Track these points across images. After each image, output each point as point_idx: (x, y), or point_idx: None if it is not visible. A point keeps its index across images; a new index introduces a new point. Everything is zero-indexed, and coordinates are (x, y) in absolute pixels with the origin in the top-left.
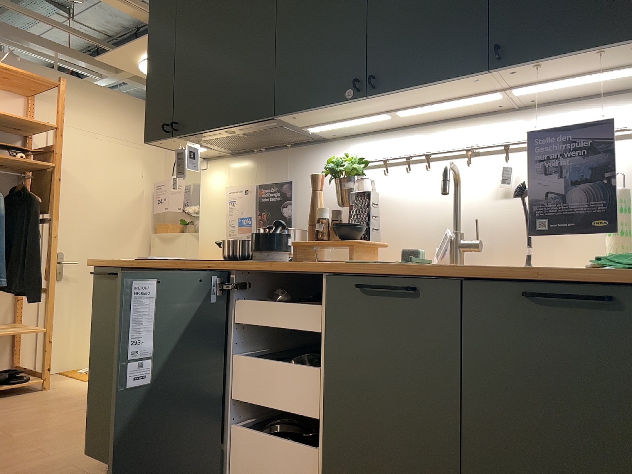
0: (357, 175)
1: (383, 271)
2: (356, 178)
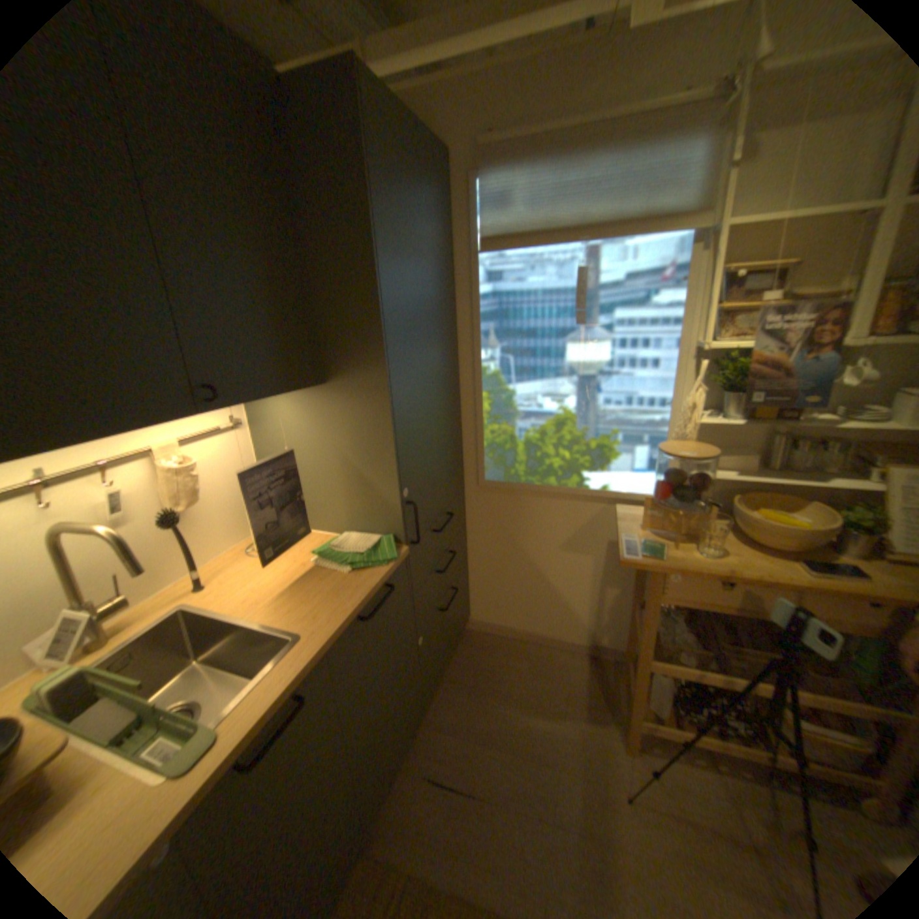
0: None
1: (252, 722)
2: None
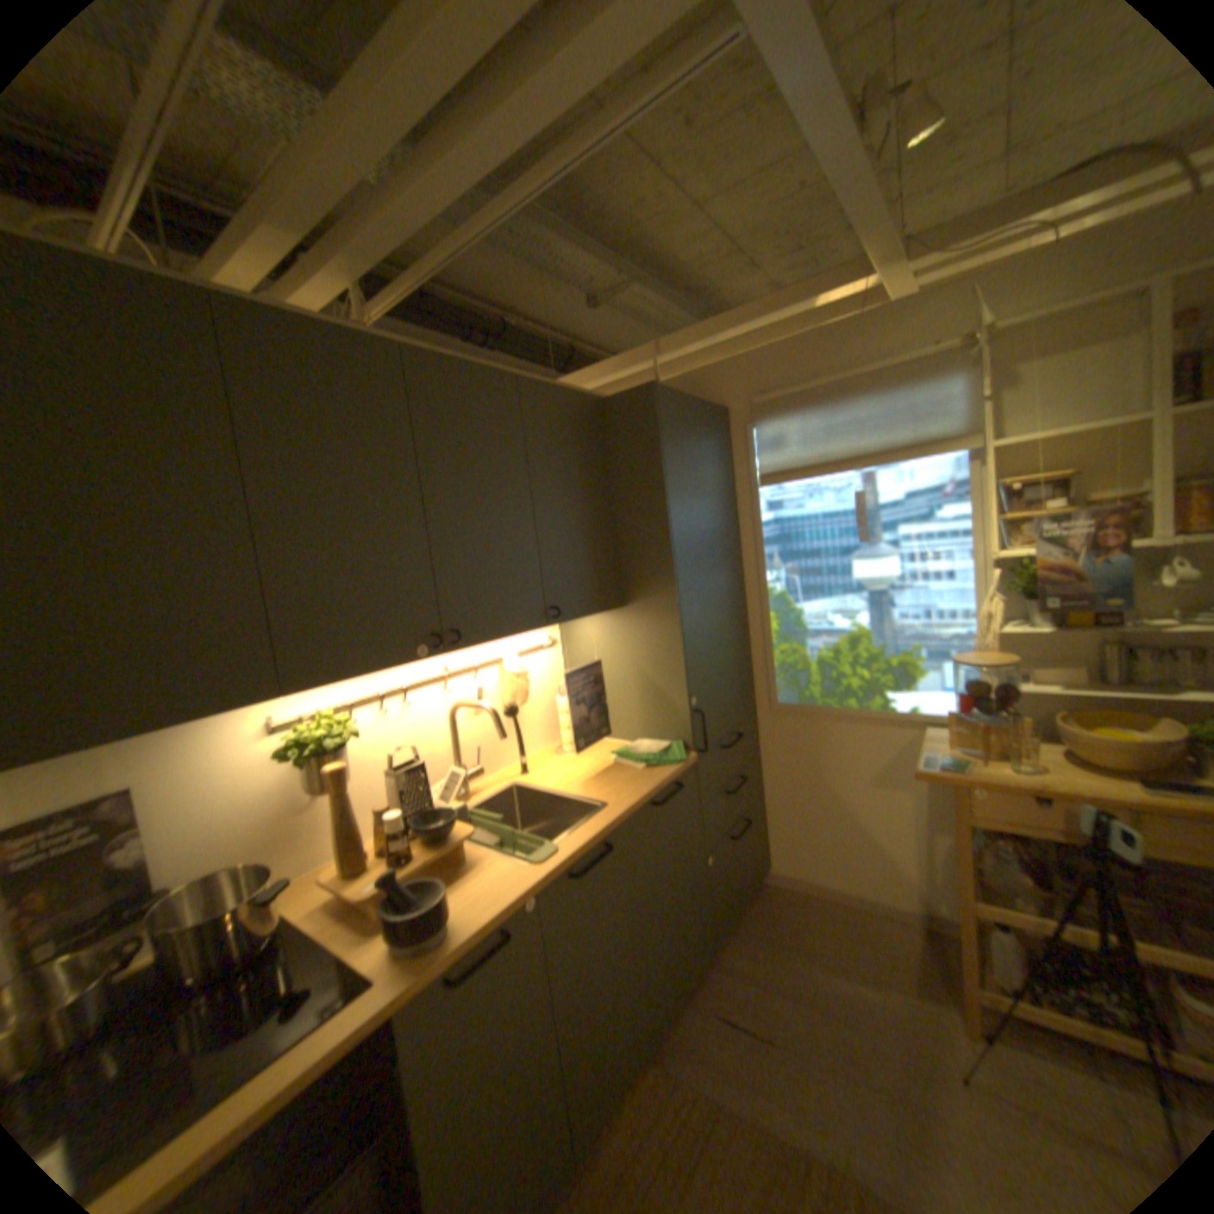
0: (338, 742)
1: (578, 848)
2: (343, 748)
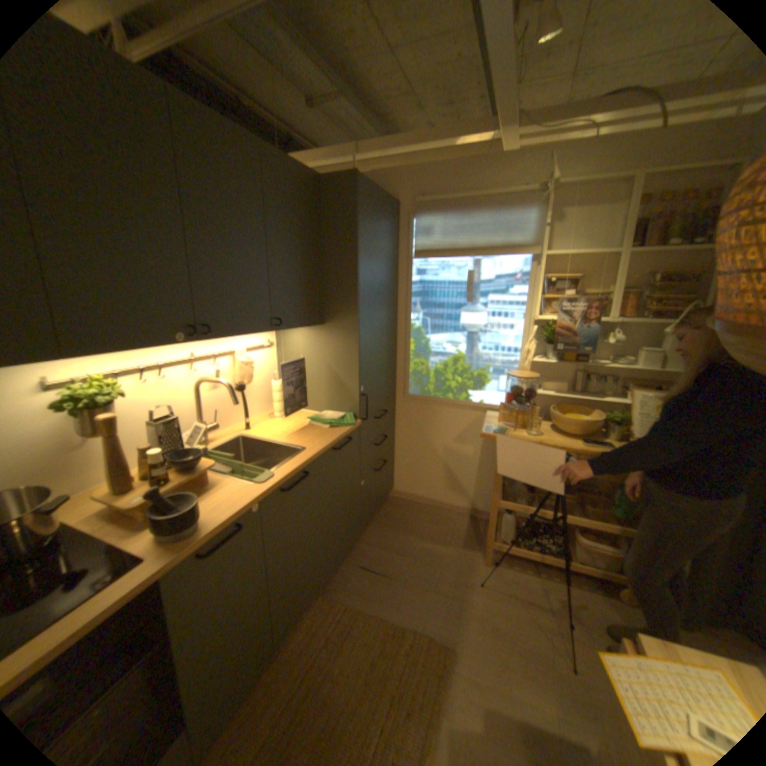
0: (106, 399)
1: (287, 474)
2: (111, 403)
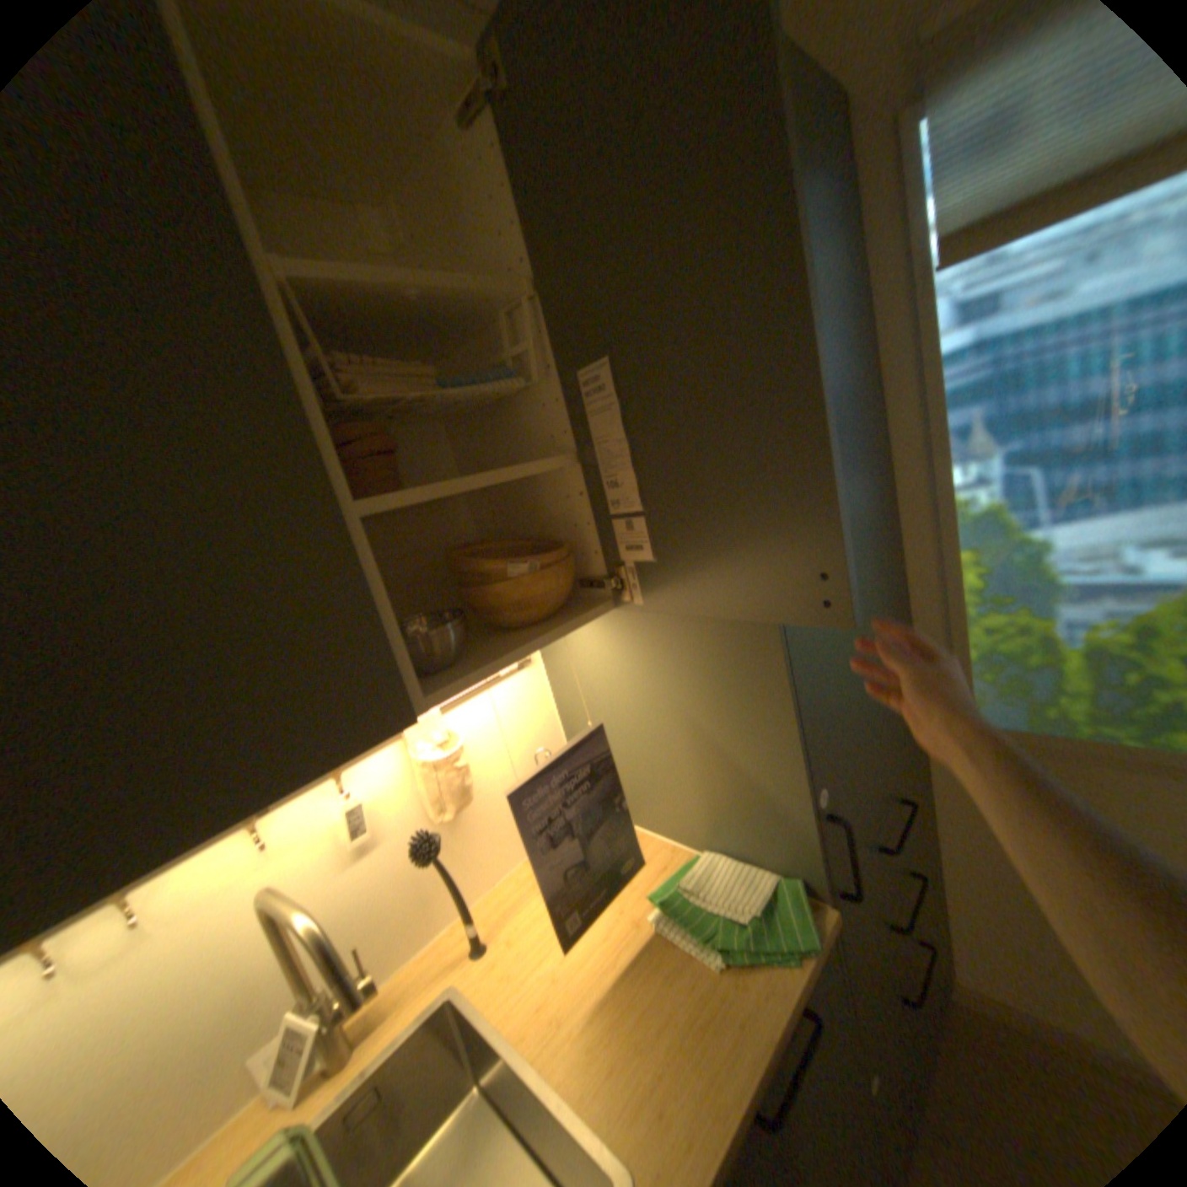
0: None
1: None
2: None
